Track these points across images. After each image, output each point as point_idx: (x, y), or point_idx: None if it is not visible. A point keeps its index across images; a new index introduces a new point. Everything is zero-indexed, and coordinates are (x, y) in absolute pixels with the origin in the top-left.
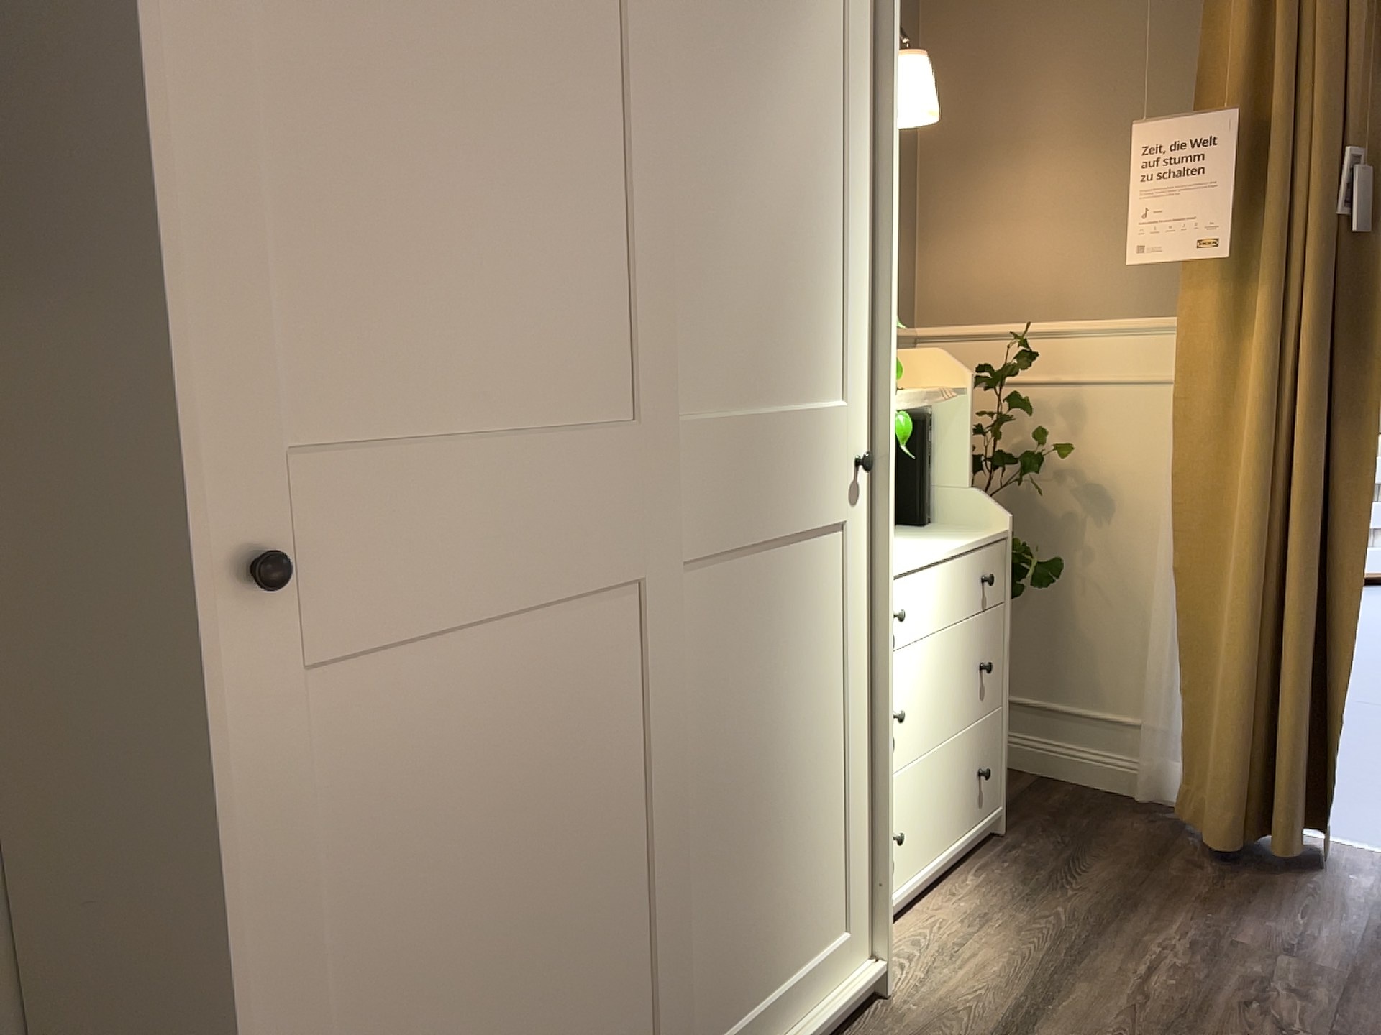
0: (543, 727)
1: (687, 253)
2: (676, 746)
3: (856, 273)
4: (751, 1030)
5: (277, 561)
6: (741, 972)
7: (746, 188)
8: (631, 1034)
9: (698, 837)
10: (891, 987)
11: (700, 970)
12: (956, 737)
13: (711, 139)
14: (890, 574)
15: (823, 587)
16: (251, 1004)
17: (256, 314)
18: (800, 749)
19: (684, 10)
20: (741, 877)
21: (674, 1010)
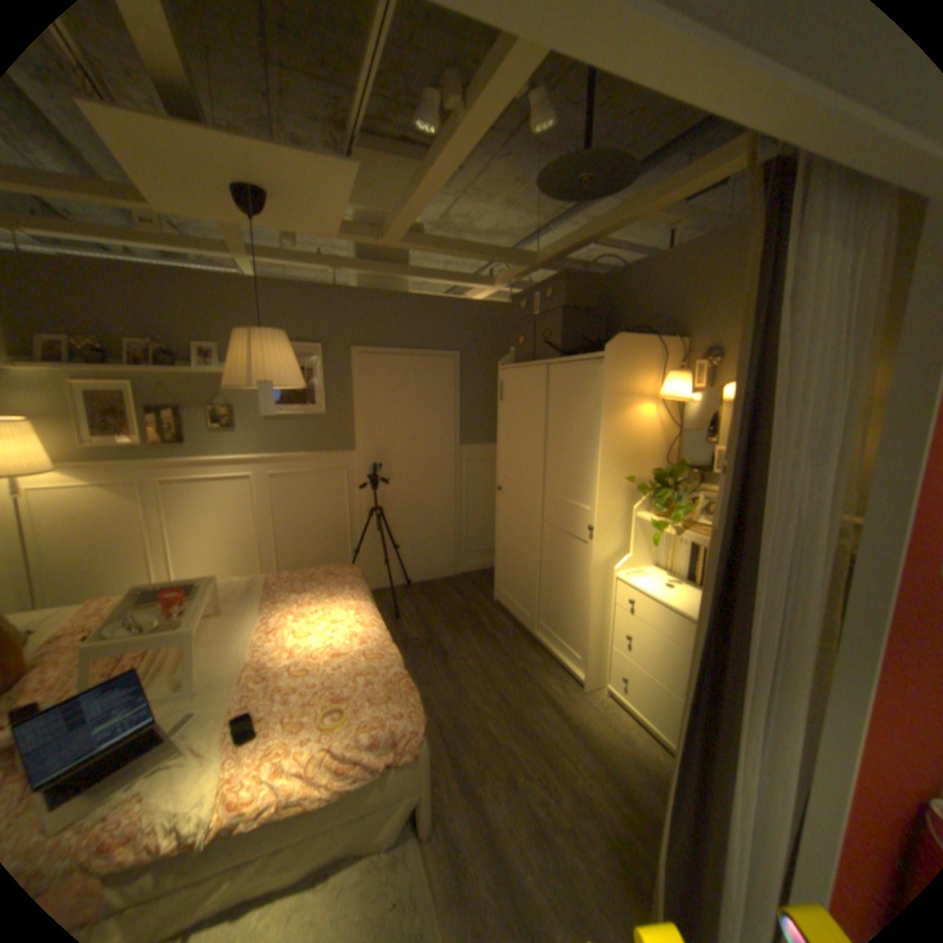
0: (520, 530)
1: (551, 461)
2: (541, 555)
3: (594, 473)
4: (552, 636)
5: (498, 488)
6: (552, 621)
7: (564, 448)
8: (527, 595)
9: (545, 579)
10: (590, 696)
11: (544, 607)
12: (672, 693)
13: (557, 438)
14: (593, 566)
15: (579, 554)
16: (496, 534)
17: (501, 462)
18: (570, 589)
19: (553, 413)
20: (553, 600)
21: (532, 601)
